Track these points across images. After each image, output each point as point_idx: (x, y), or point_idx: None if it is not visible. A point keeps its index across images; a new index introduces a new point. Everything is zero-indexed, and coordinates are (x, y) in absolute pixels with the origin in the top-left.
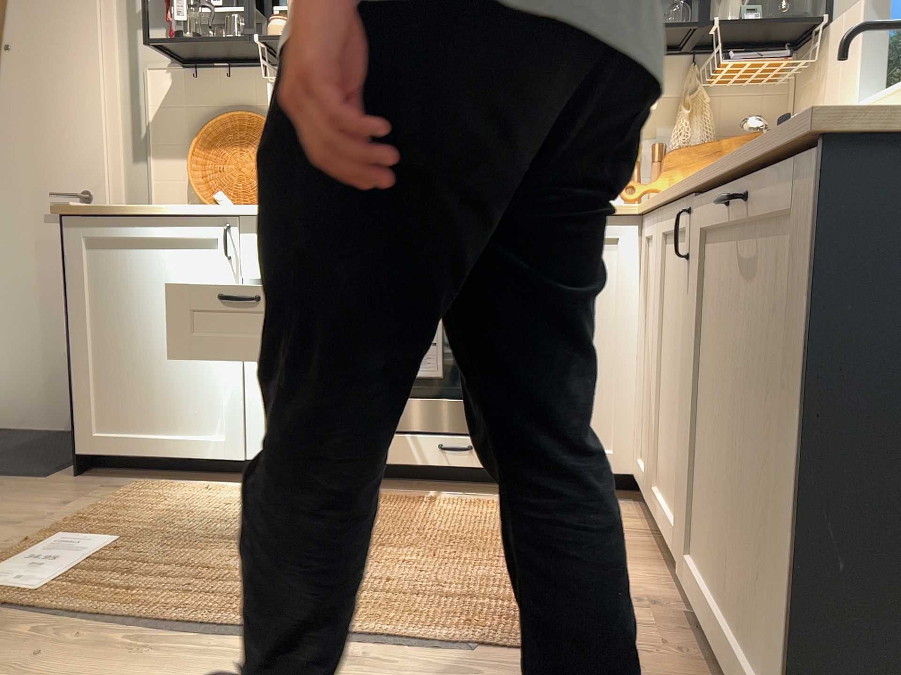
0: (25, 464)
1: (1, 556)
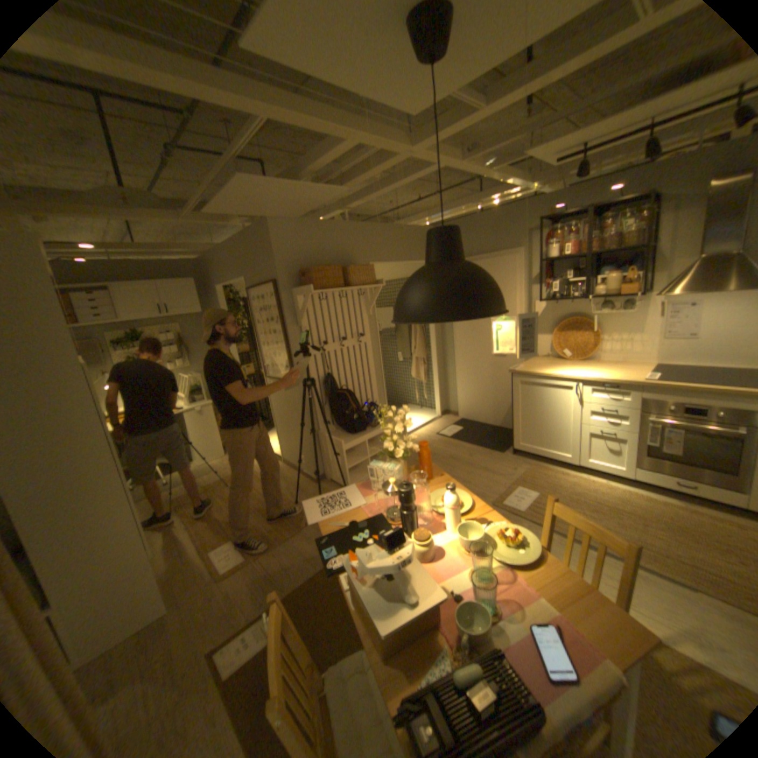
0: (493, 443)
1: (505, 488)
